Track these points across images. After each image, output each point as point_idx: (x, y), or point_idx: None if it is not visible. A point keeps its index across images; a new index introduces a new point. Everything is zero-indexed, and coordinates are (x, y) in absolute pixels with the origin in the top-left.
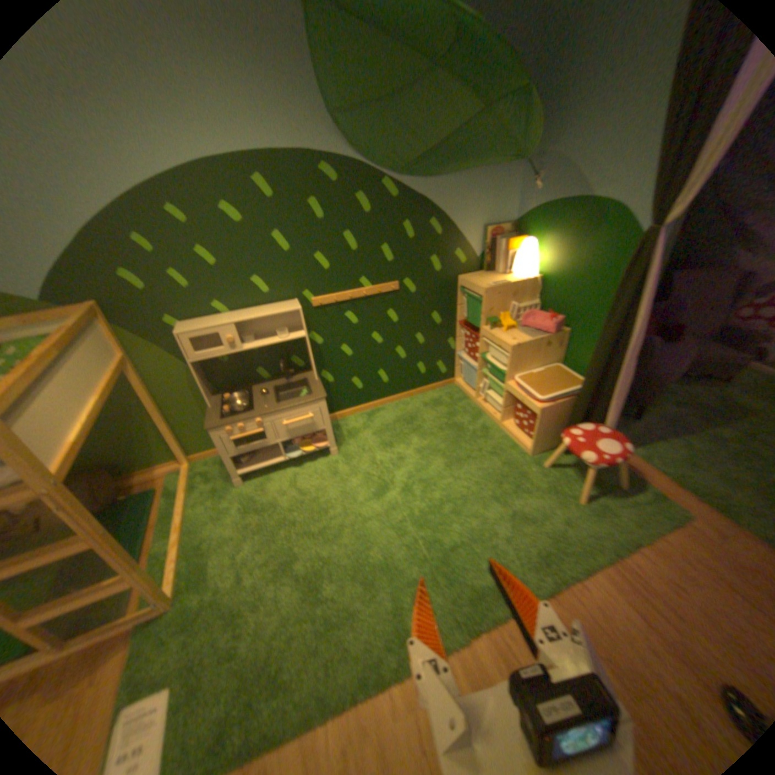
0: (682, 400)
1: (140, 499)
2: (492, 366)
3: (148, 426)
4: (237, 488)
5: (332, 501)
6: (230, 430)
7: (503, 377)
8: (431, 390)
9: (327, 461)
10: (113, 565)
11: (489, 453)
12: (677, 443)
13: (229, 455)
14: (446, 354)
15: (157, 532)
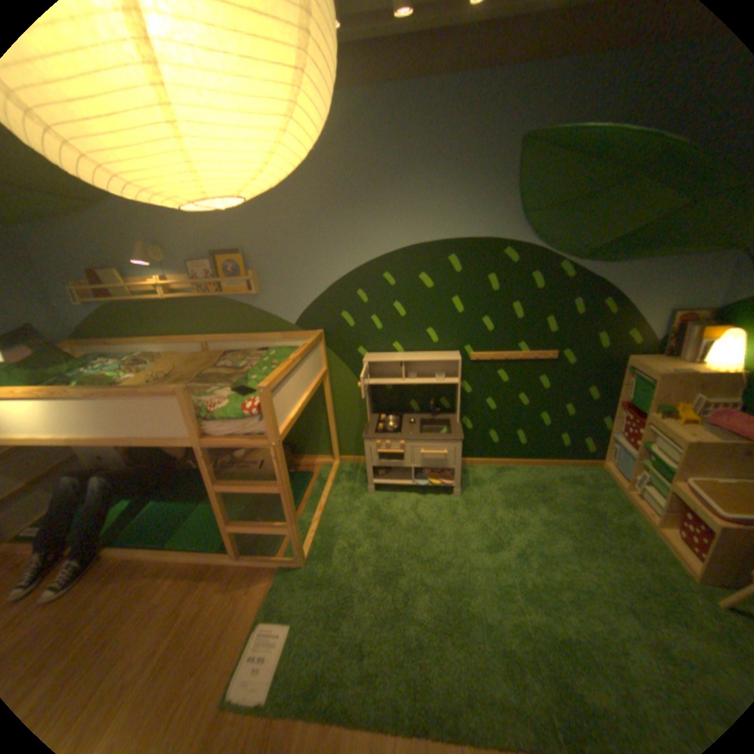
0: None
1: (303, 477)
2: (658, 460)
3: (324, 425)
4: (370, 495)
5: (446, 539)
6: (380, 445)
7: (673, 477)
8: (574, 466)
9: (449, 501)
10: (285, 514)
11: (637, 559)
12: None
13: (372, 465)
14: (600, 433)
15: (308, 506)
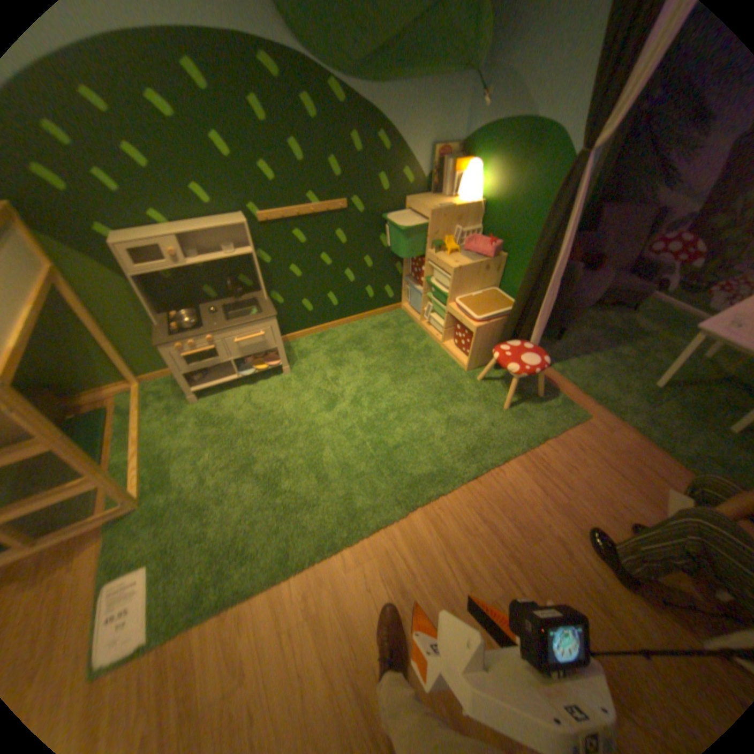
0: (596, 324)
1: (92, 416)
2: (436, 289)
3: (92, 345)
4: (193, 404)
5: (287, 413)
6: (182, 346)
7: (446, 300)
8: (379, 314)
9: (281, 379)
10: (77, 467)
11: (430, 370)
12: (587, 359)
13: (182, 372)
14: (394, 279)
15: (115, 445)
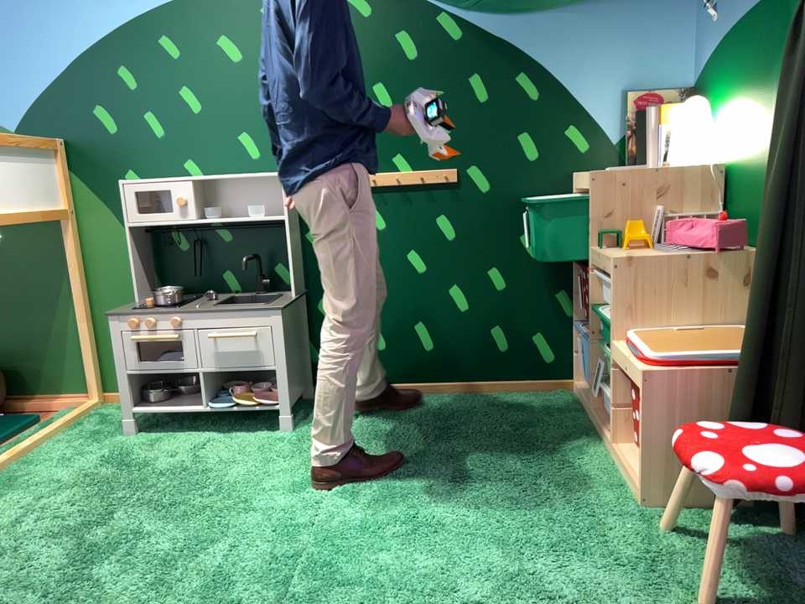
0: None
1: (16, 420)
2: (600, 316)
3: (72, 326)
4: (126, 436)
5: (227, 480)
6: (136, 323)
7: (616, 336)
8: (522, 390)
9: (270, 437)
10: None
11: (557, 485)
12: None
13: (128, 370)
14: (556, 321)
15: None
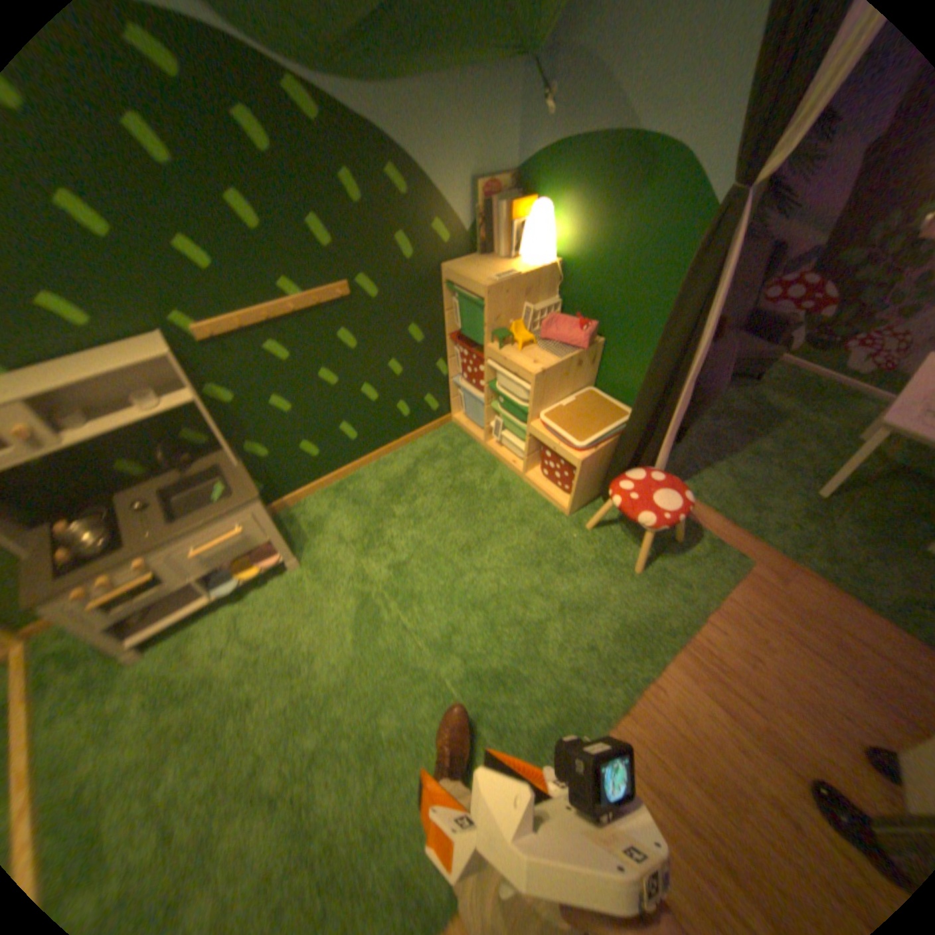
0: (718, 409)
1: None
2: (507, 401)
3: None
4: (135, 663)
5: (305, 647)
6: (86, 592)
7: (525, 416)
8: (423, 435)
9: (286, 581)
10: None
11: (516, 521)
12: (723, 467)
13: (100, 625)
14: (438, 383)
15: None
